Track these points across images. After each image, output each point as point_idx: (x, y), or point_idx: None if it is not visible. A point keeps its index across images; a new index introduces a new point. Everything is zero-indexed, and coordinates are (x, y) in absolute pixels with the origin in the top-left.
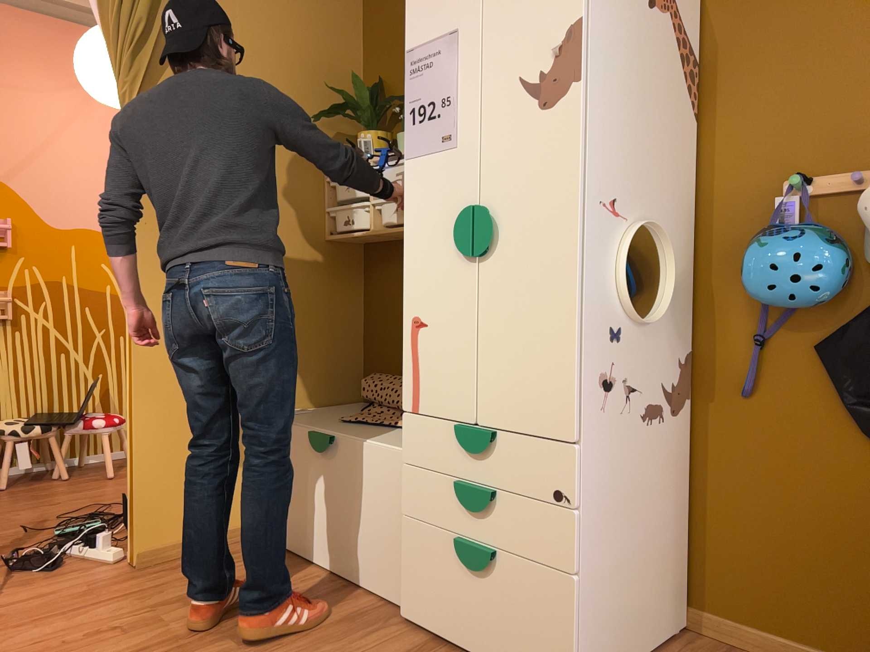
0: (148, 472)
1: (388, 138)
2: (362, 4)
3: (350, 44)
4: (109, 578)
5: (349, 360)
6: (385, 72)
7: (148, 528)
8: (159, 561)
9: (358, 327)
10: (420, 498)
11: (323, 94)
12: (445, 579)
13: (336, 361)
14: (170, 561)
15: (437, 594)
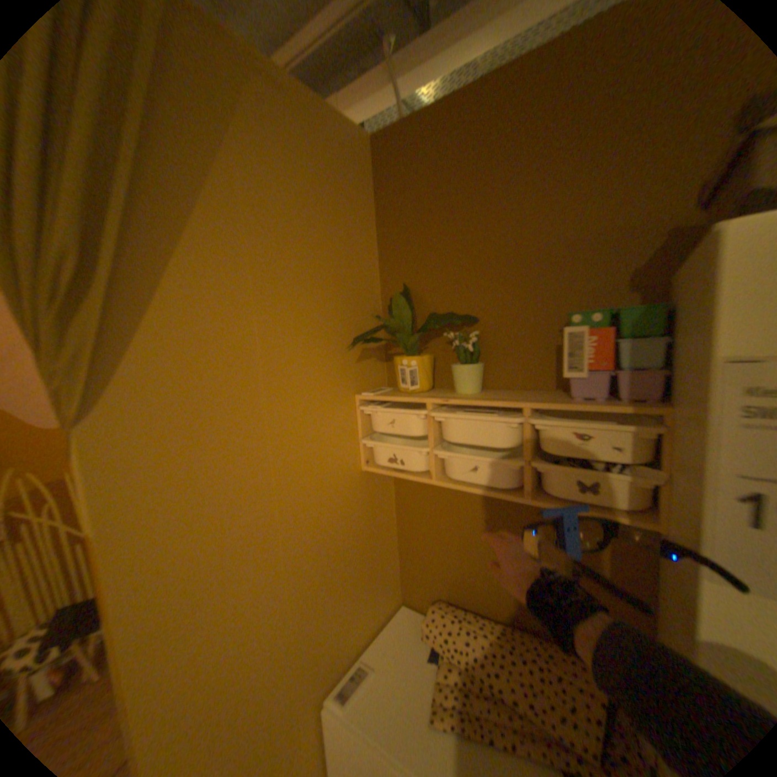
0: None
1: (432, 360)
2: (373, 197)
3: (366, 245)
4: None
5: (391, 572)
6: (411, 278)
7: None
8: None
9: (394, 536)
10: None
11: (347, 308)
12: None
13: (381, 582)
14: None
15: None
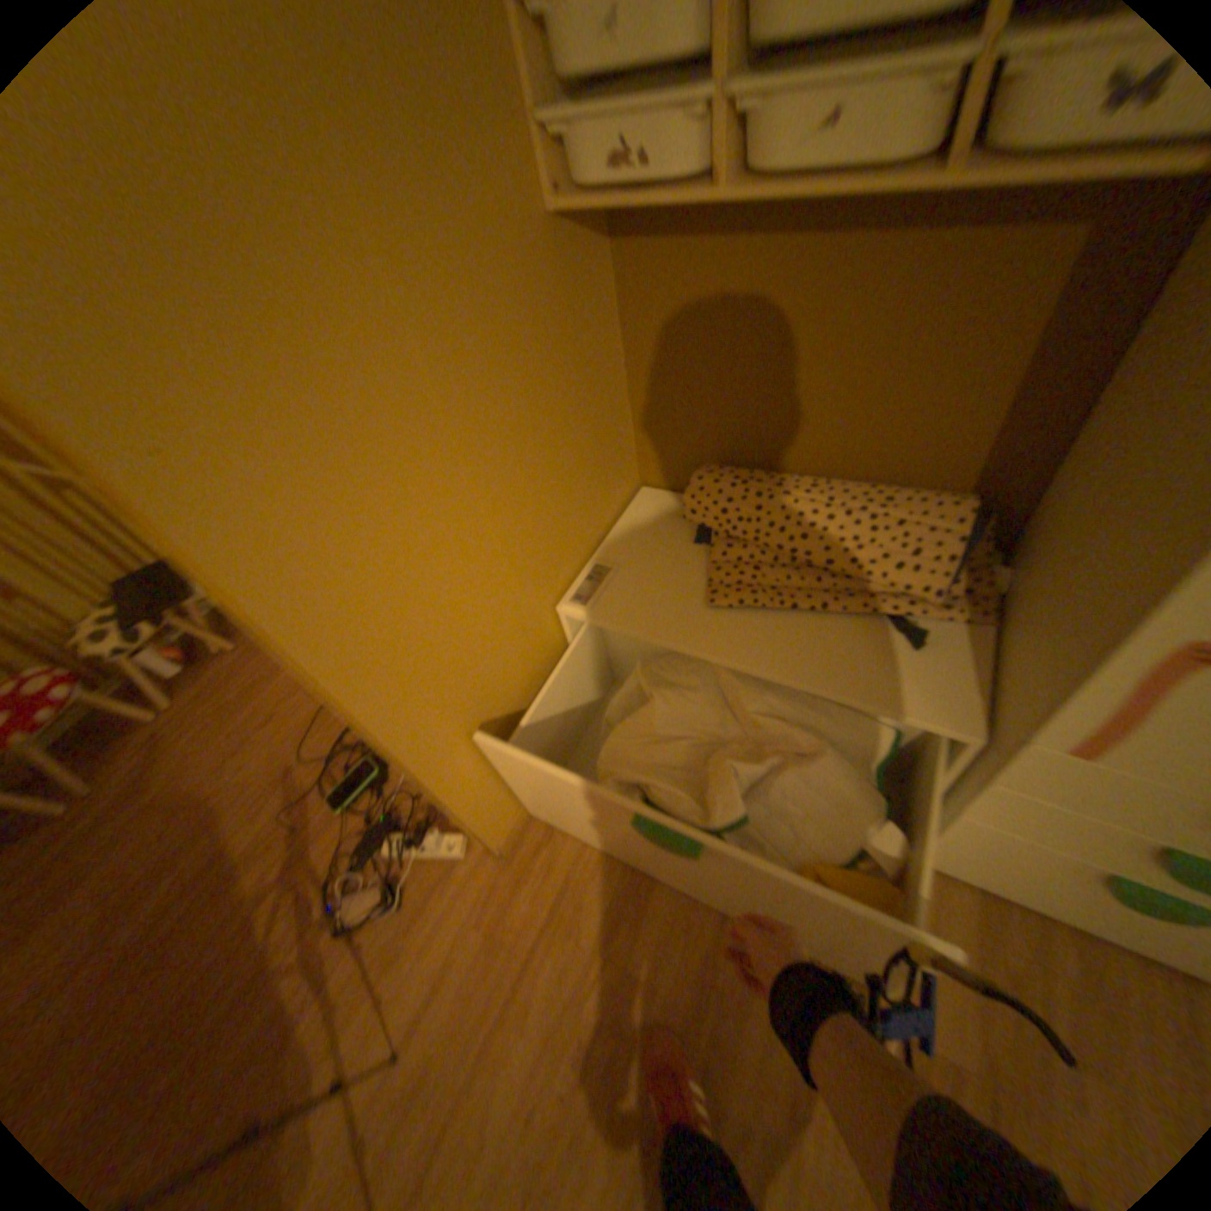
0: (468, 789)
1: None
2: None
3: None
4: (489, 894)
5: (620, 437)
6: None
7: (495, 820)
8: (521, 826)
9: (621, 373)
10: (1026, 820)
11: None
12: (1045, 879)
13: (608, 452)
14: (531, 817)
15: (1015, 878)
